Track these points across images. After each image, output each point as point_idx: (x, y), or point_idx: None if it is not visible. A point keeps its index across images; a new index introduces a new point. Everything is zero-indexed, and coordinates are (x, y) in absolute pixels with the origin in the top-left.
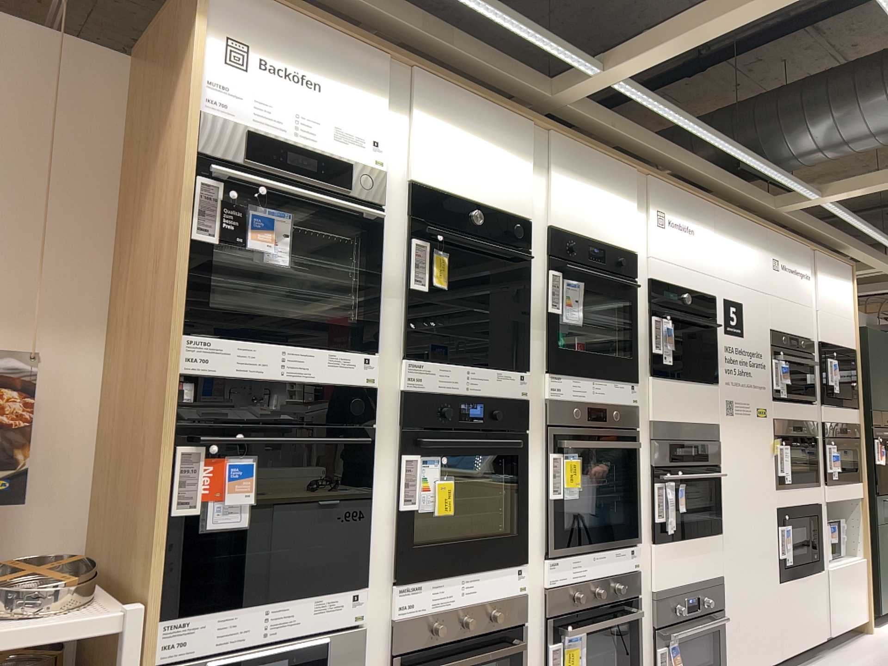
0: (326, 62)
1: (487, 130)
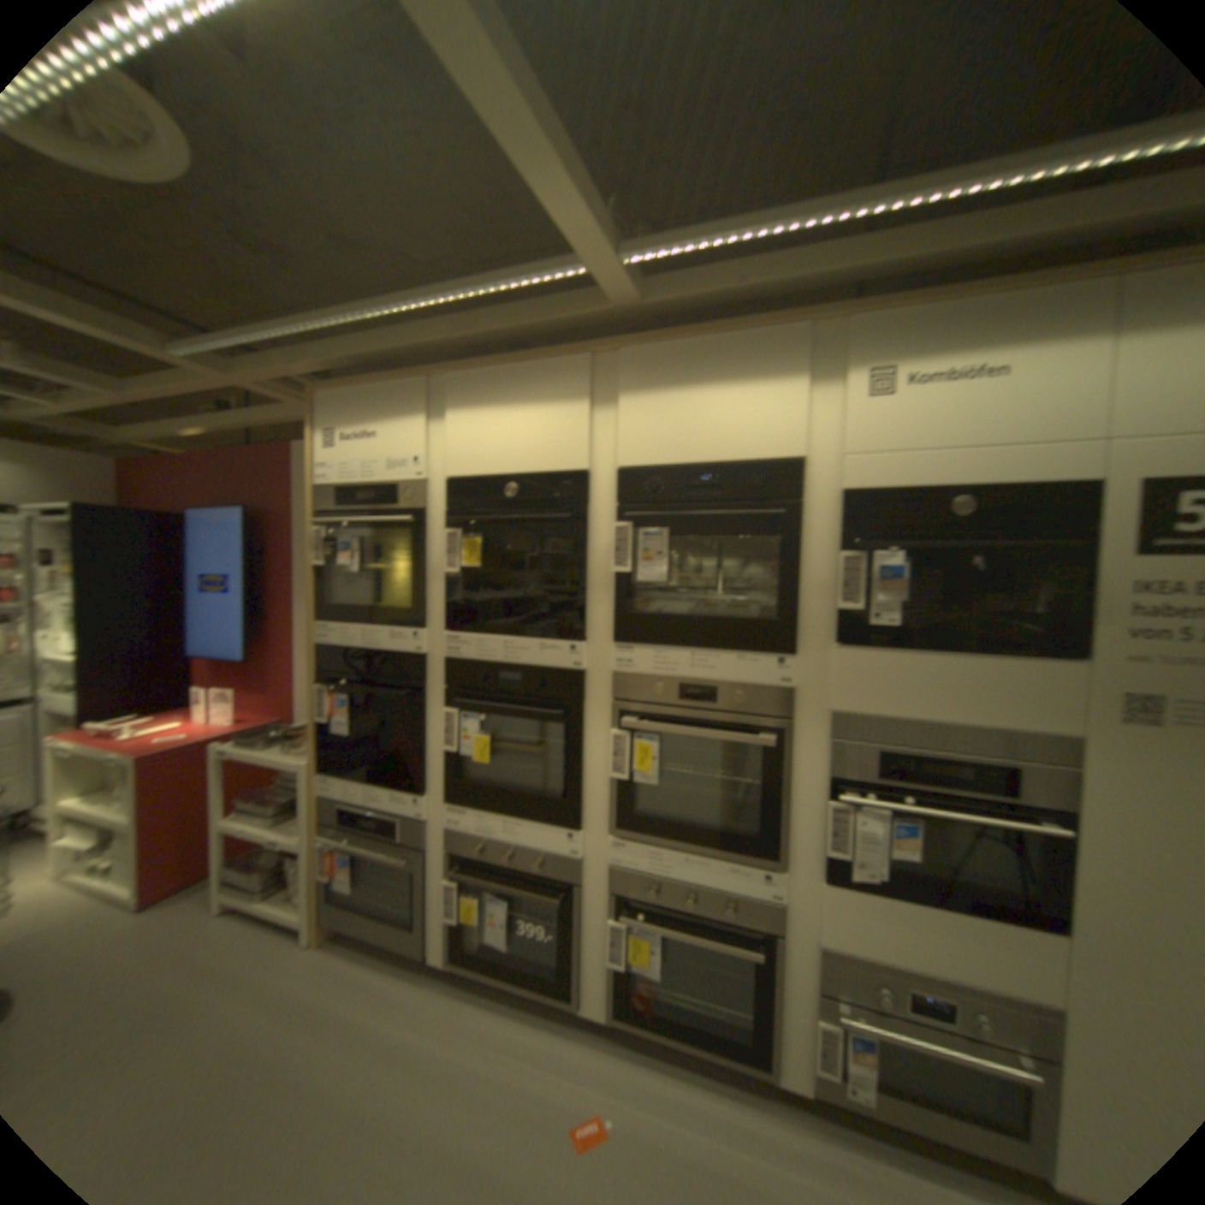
0: (376, 406)
1: (527, 386)
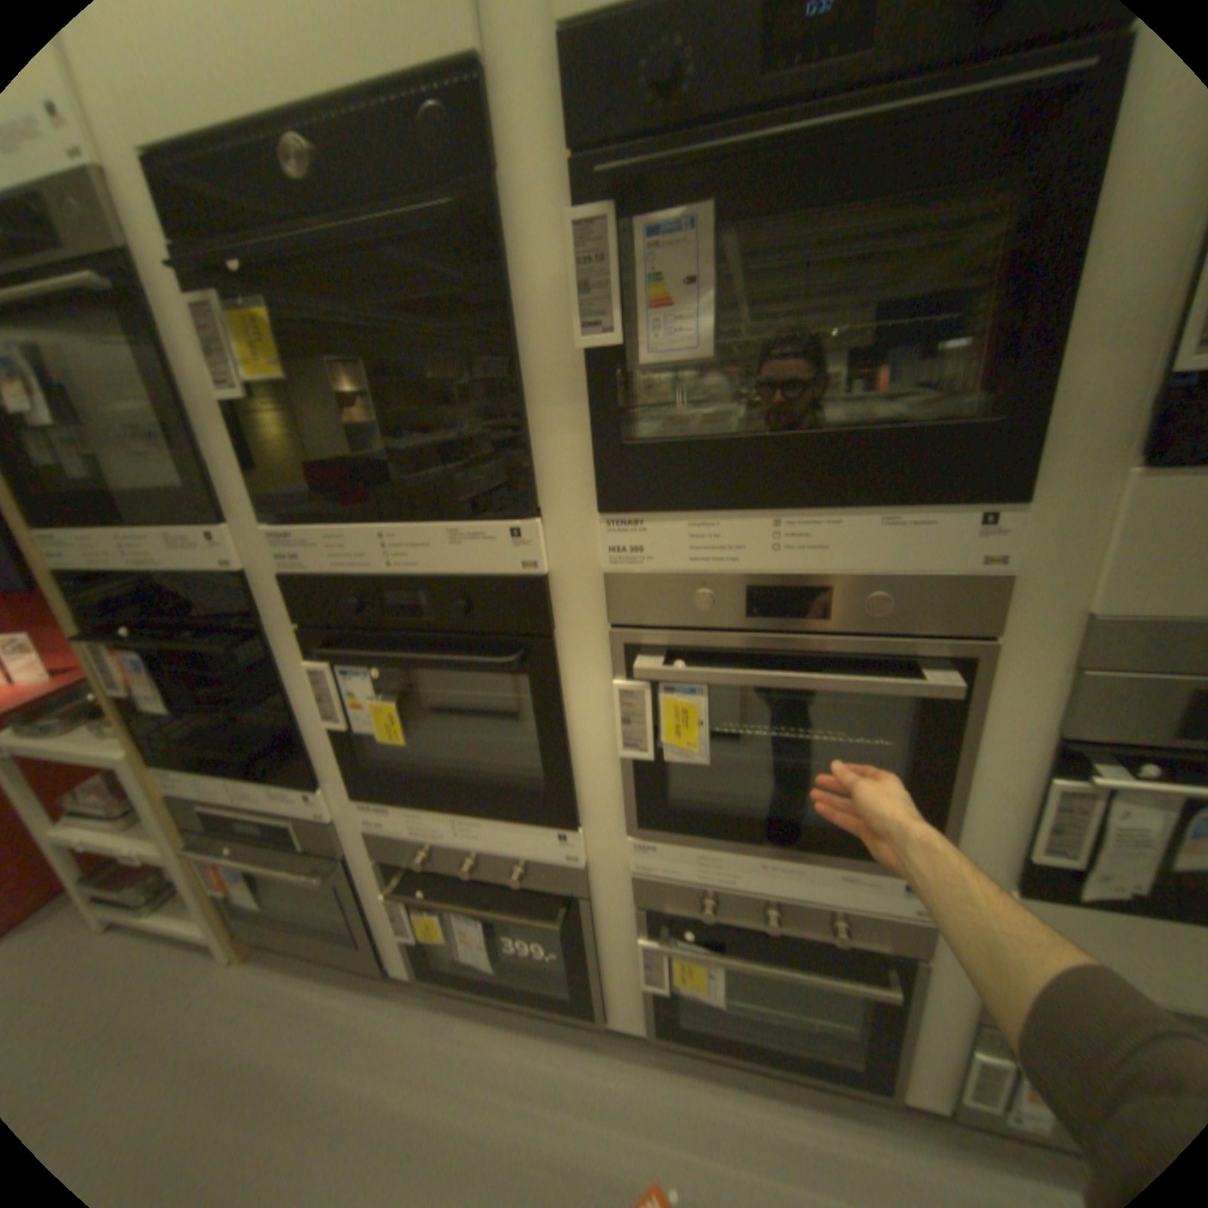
0: None
1: None
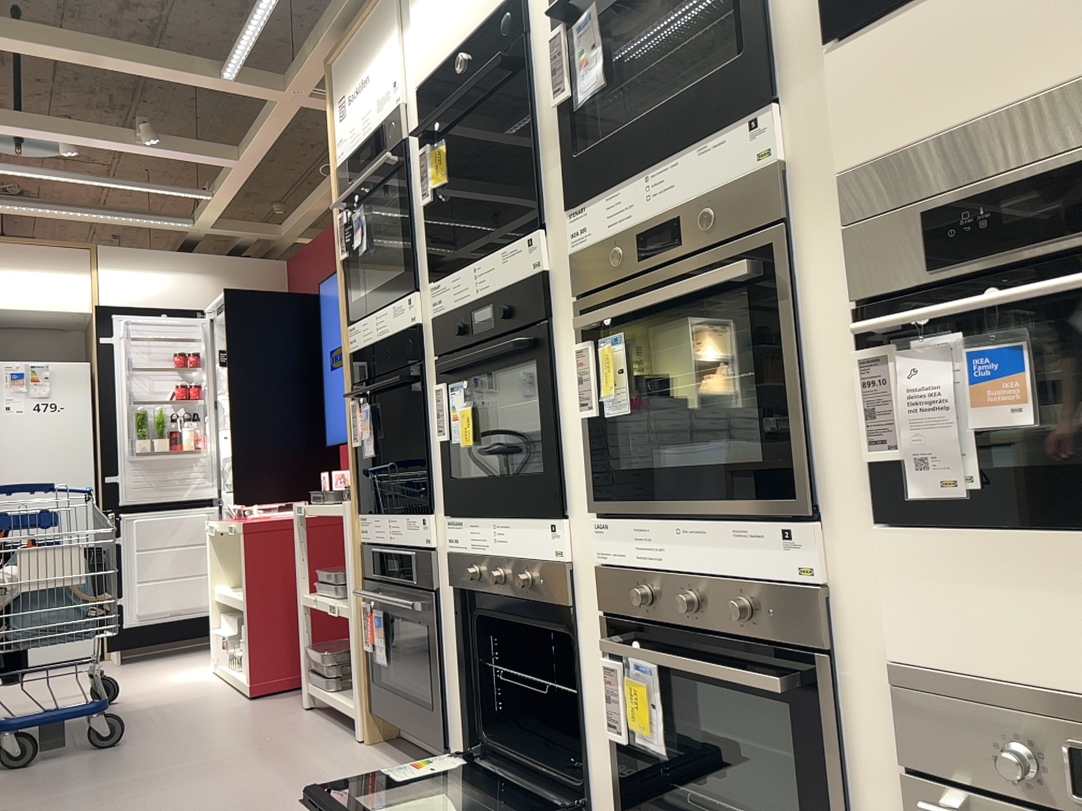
0: (364, 49)
1: None
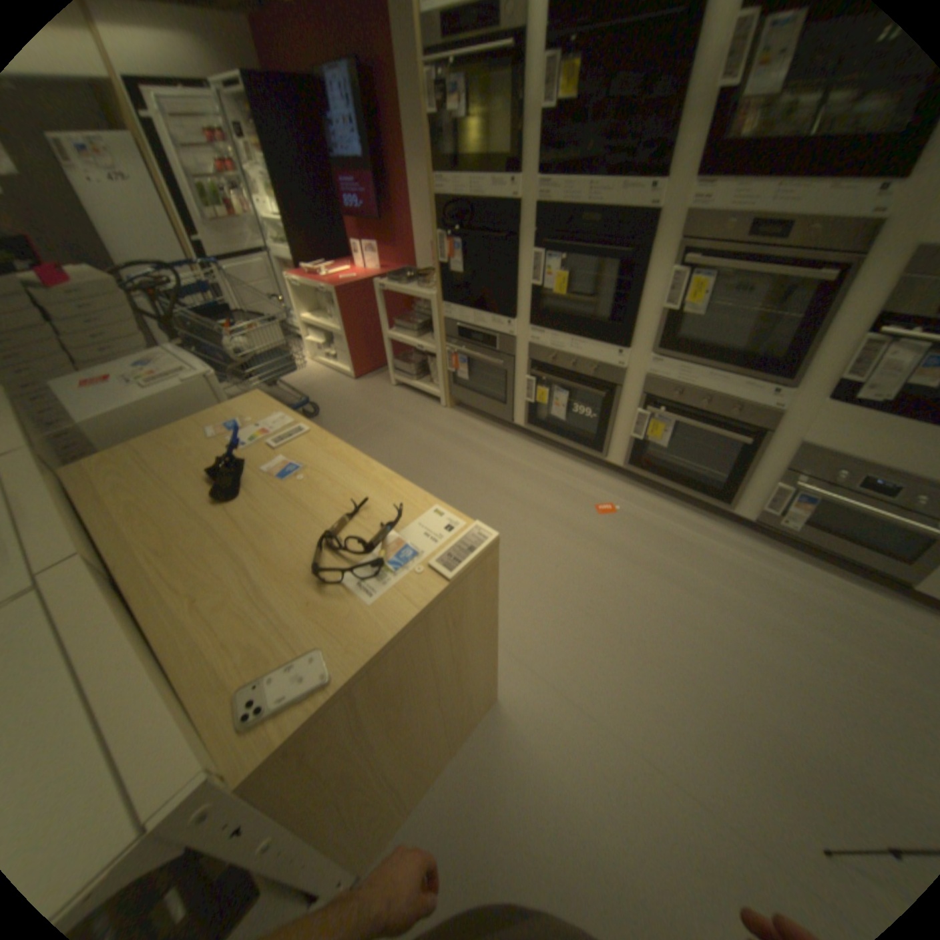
0: None
1: None
